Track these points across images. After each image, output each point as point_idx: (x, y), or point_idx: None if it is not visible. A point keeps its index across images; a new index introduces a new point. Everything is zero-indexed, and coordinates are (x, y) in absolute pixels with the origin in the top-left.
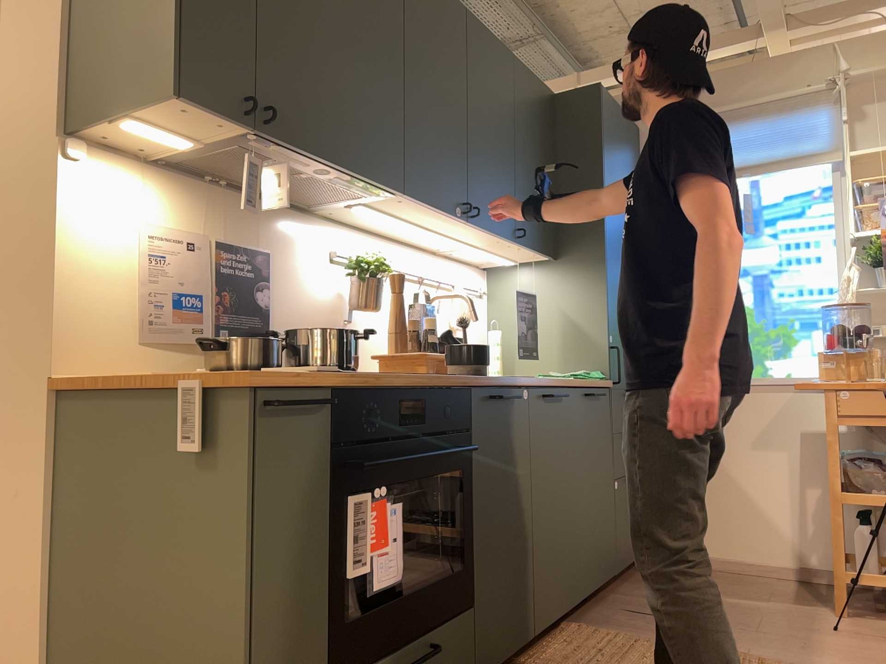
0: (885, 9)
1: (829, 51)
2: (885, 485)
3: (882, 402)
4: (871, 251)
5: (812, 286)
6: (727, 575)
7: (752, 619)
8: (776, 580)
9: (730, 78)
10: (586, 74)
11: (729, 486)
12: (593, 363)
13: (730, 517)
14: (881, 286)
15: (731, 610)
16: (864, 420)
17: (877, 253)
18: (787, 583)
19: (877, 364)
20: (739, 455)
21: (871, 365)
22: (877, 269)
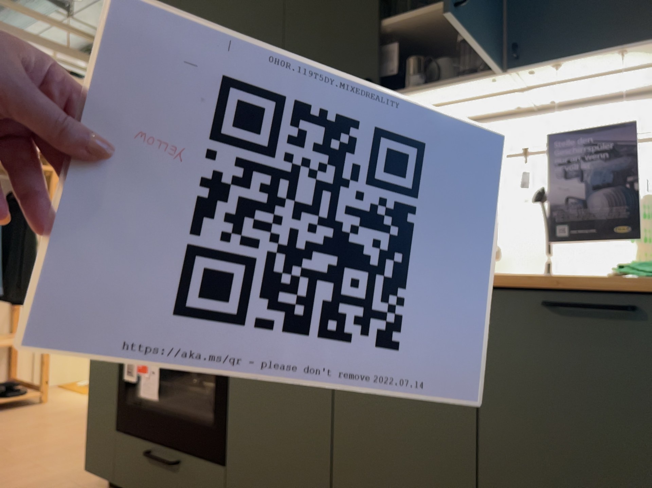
0: None
1: None
2: None
3: None
4: None
5: None
6: None
7: None
8: None
9: None
10: None
11: None
12: None
13: None
14: None
15: None
16: None
17: None
18: None
19: None
20: None
21: None
22: None
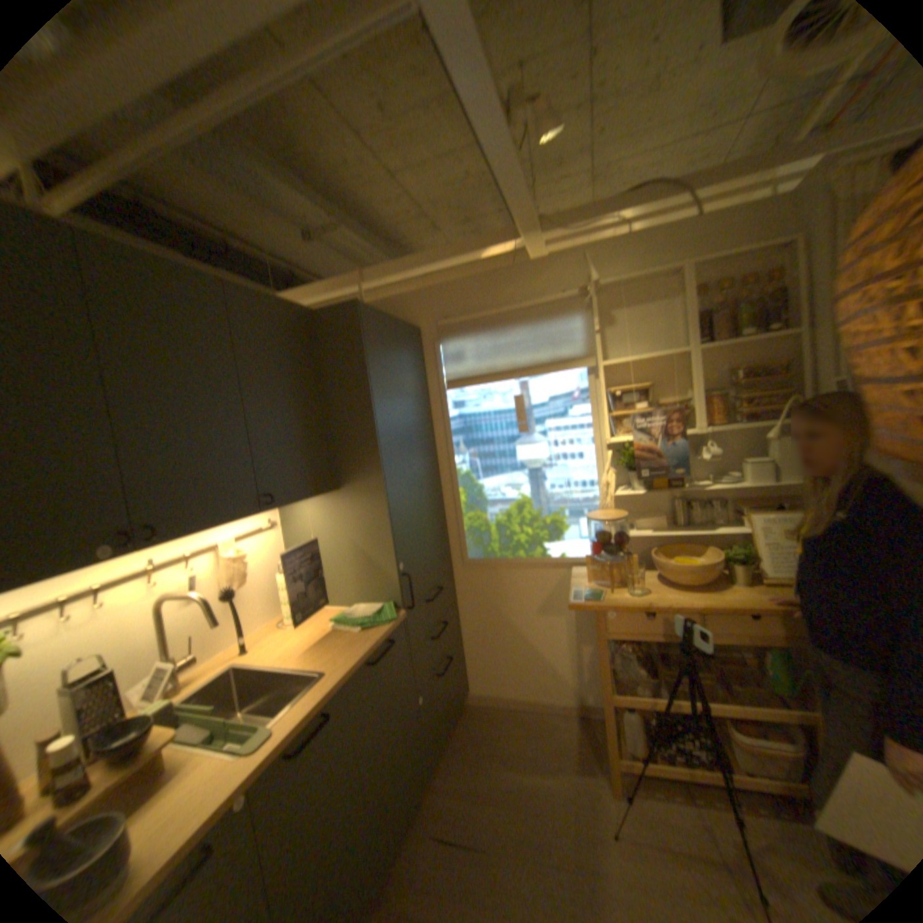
0: (628, 212)
1: (580, 255)
2: (647, 687)
3: (644, 624)
4: (626, 459)
5: (577, 480)
6: (525, 720)
7: (544, 830)
8: (562, 724)
9: (495, 280)
10: (367, 272)
11: (521, 646)
12: (384, 594)
13: (524, 671)
14: (634, 488)
15: (526, 810)
16: (629, 637)
17: (630, 462)
18: (571, 726)
19: (637, 575)
20: (527, 622)
21: (630, 574)
22: (631, 473)
